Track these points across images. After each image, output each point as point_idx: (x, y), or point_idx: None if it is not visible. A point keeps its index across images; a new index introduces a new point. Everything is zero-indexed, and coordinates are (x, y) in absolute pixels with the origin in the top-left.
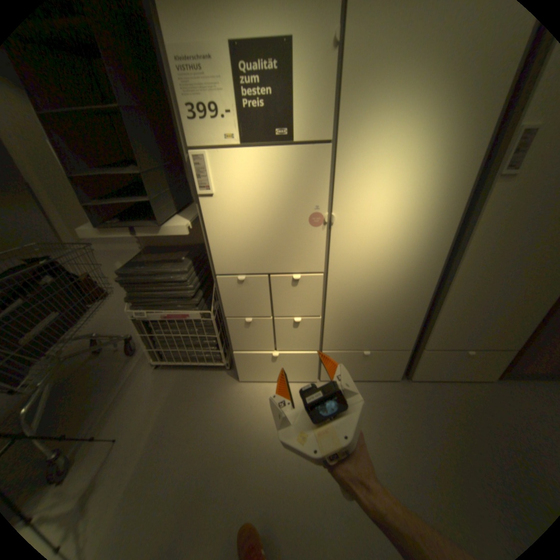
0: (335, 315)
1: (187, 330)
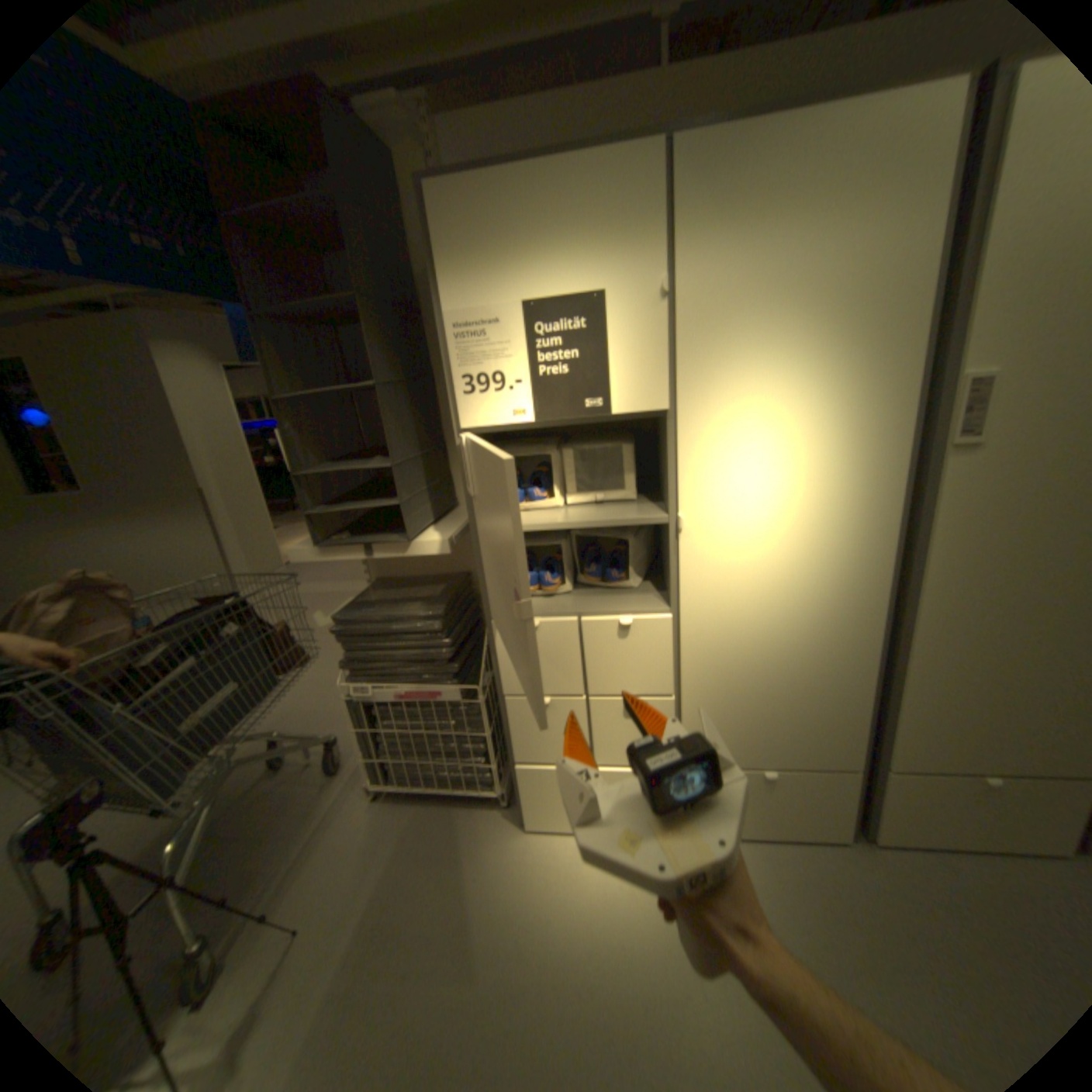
0: (700, 694)
1: (436, 722)
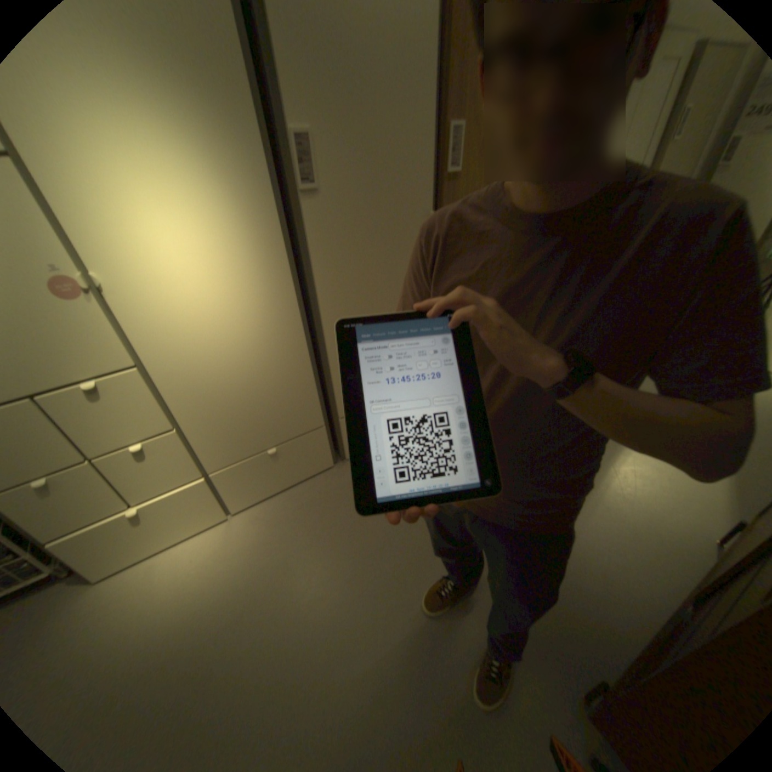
0: (195, 420)
1: None
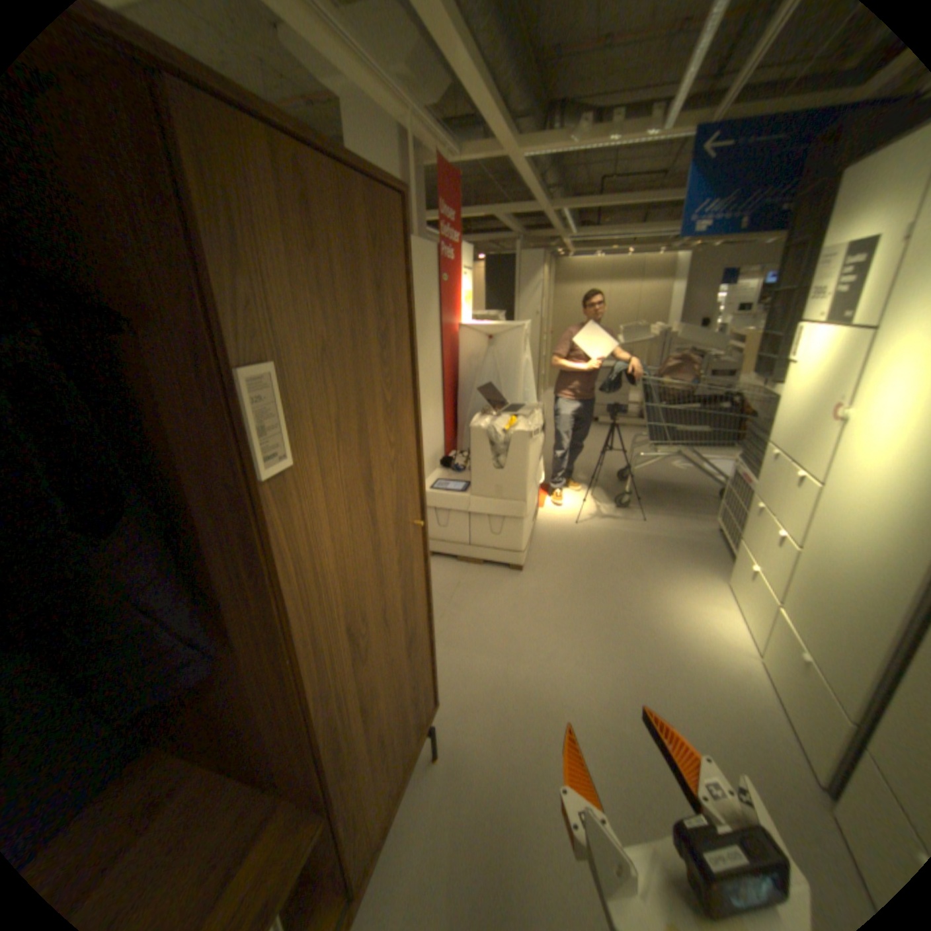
0: (810, 557)
1: (747, 500)
